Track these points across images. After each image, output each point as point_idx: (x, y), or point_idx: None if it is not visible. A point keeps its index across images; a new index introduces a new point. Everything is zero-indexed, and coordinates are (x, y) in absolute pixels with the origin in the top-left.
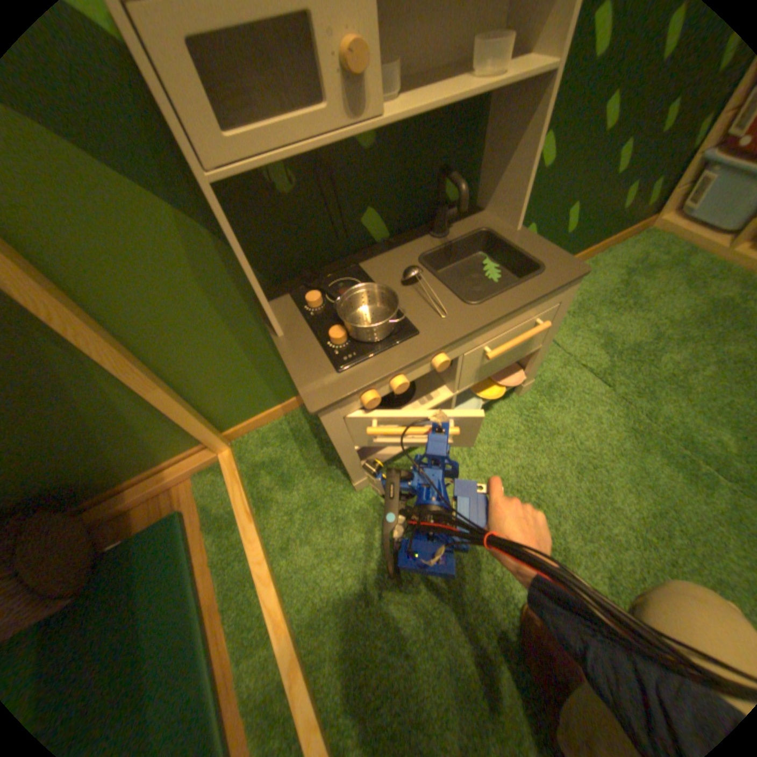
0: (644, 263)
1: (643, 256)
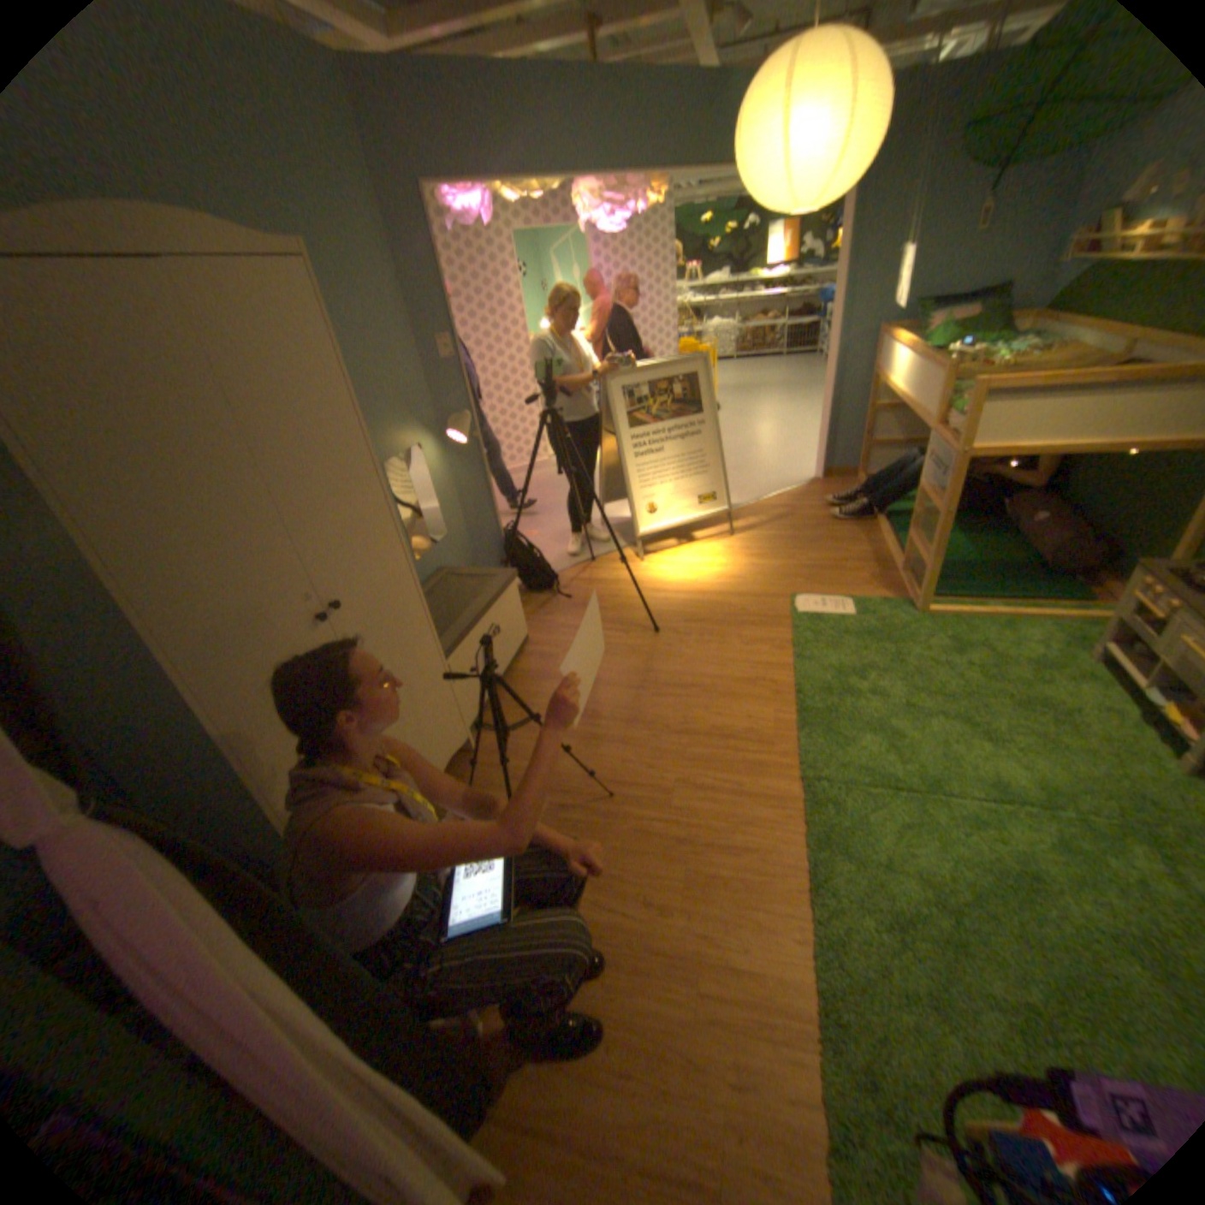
0: None
1: None
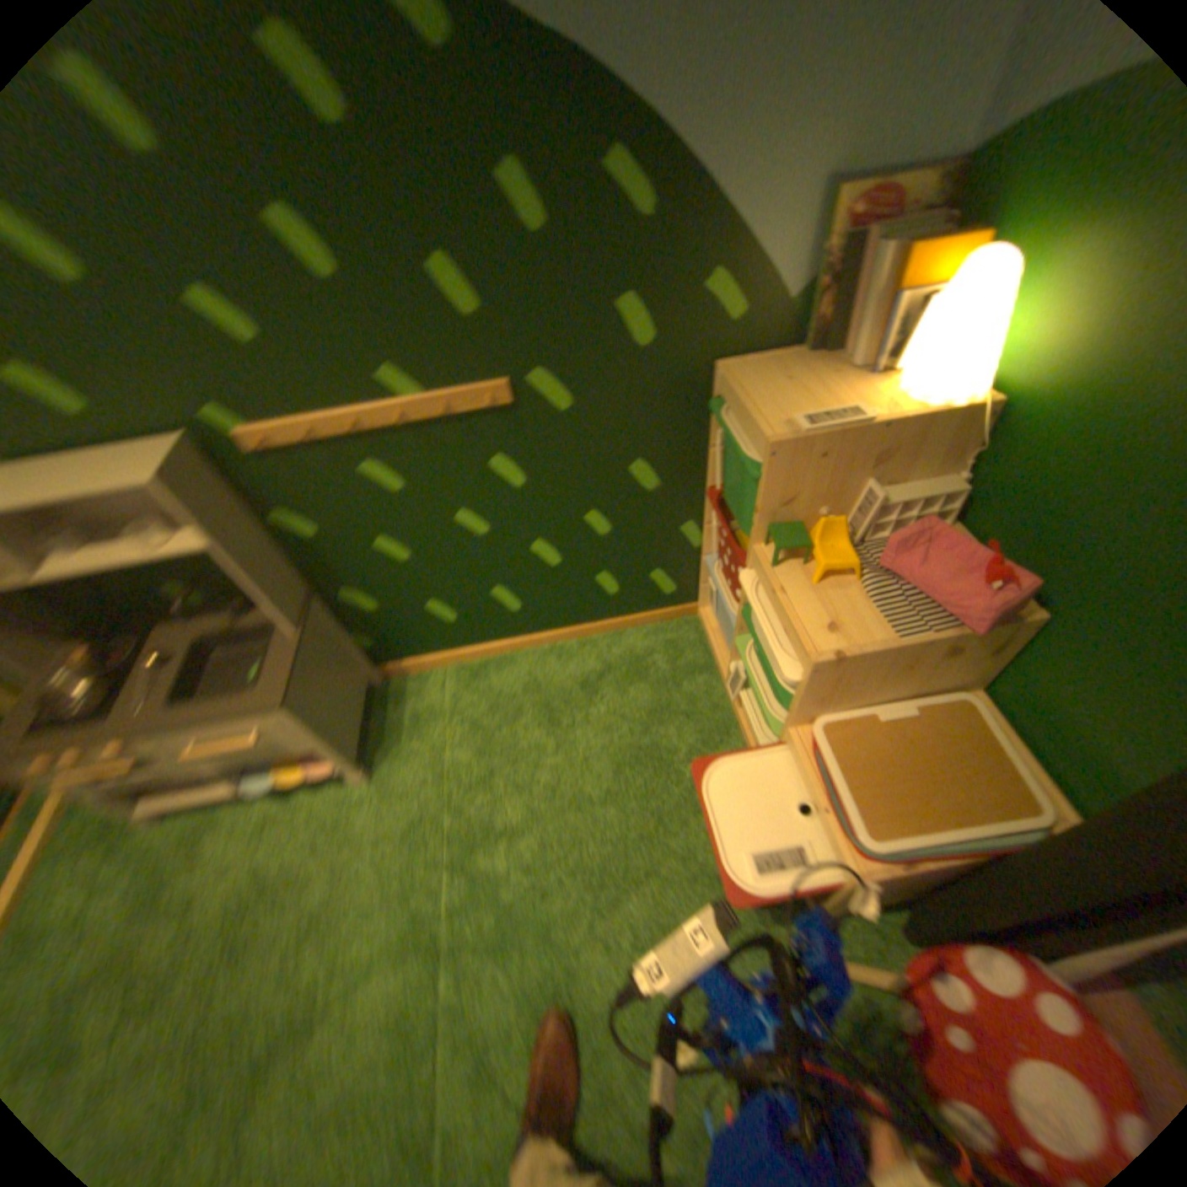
0: (637, 665)
1: (646, 654)
